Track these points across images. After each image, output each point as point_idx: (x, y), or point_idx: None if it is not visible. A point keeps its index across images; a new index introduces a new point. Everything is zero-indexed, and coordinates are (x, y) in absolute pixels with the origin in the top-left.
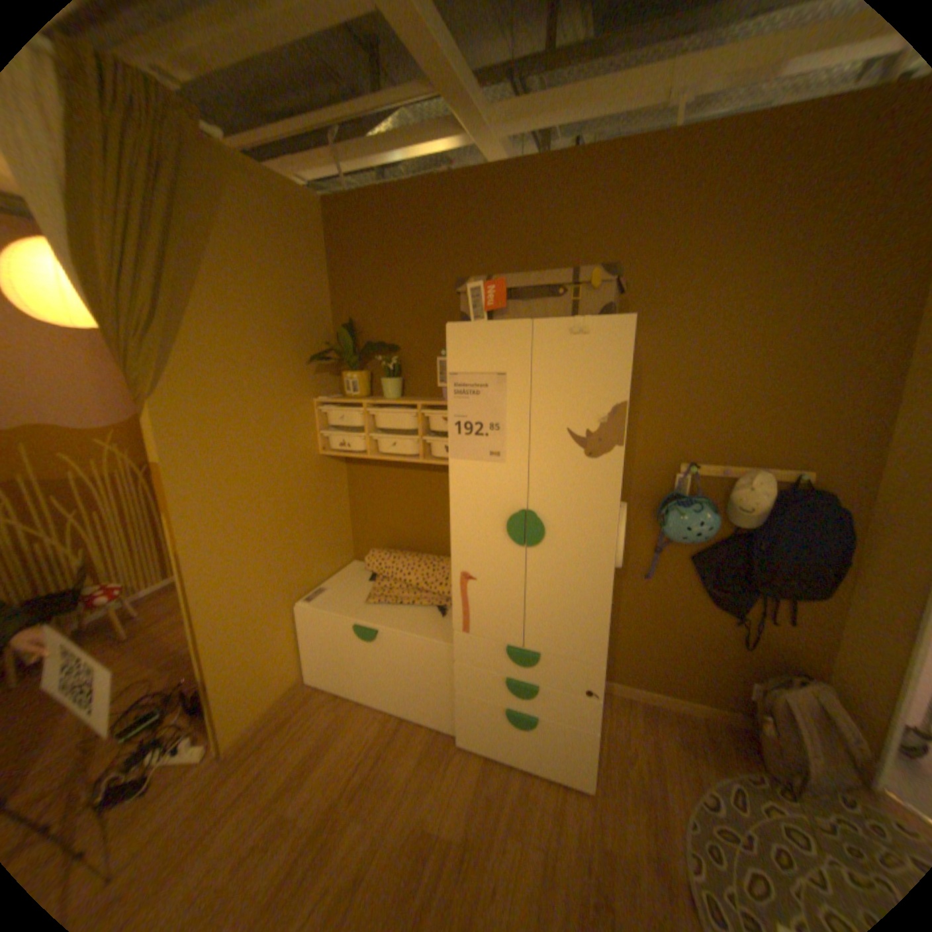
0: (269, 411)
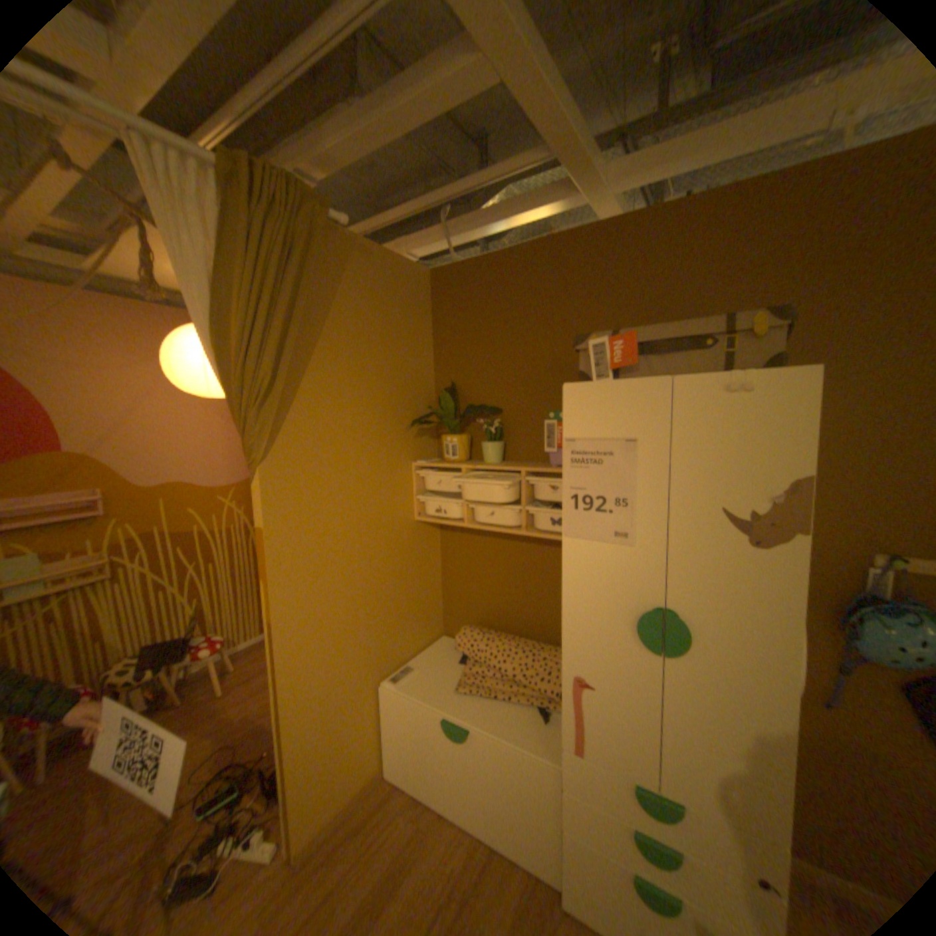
0: (370, 475)
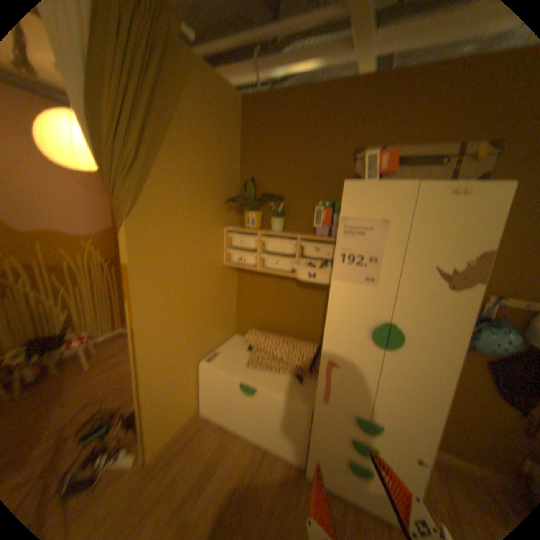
0: (199, 232)
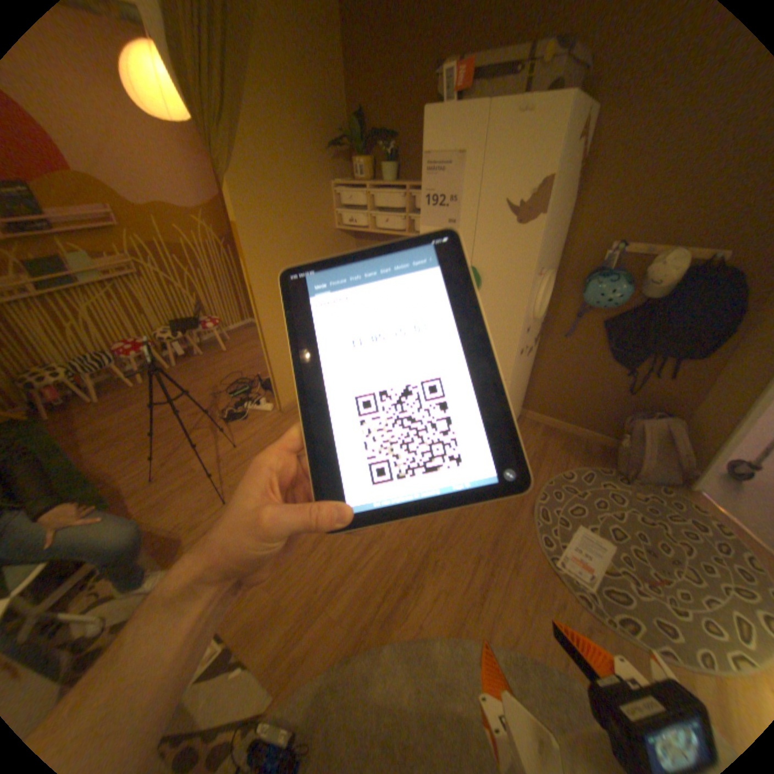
0: (300, 190)
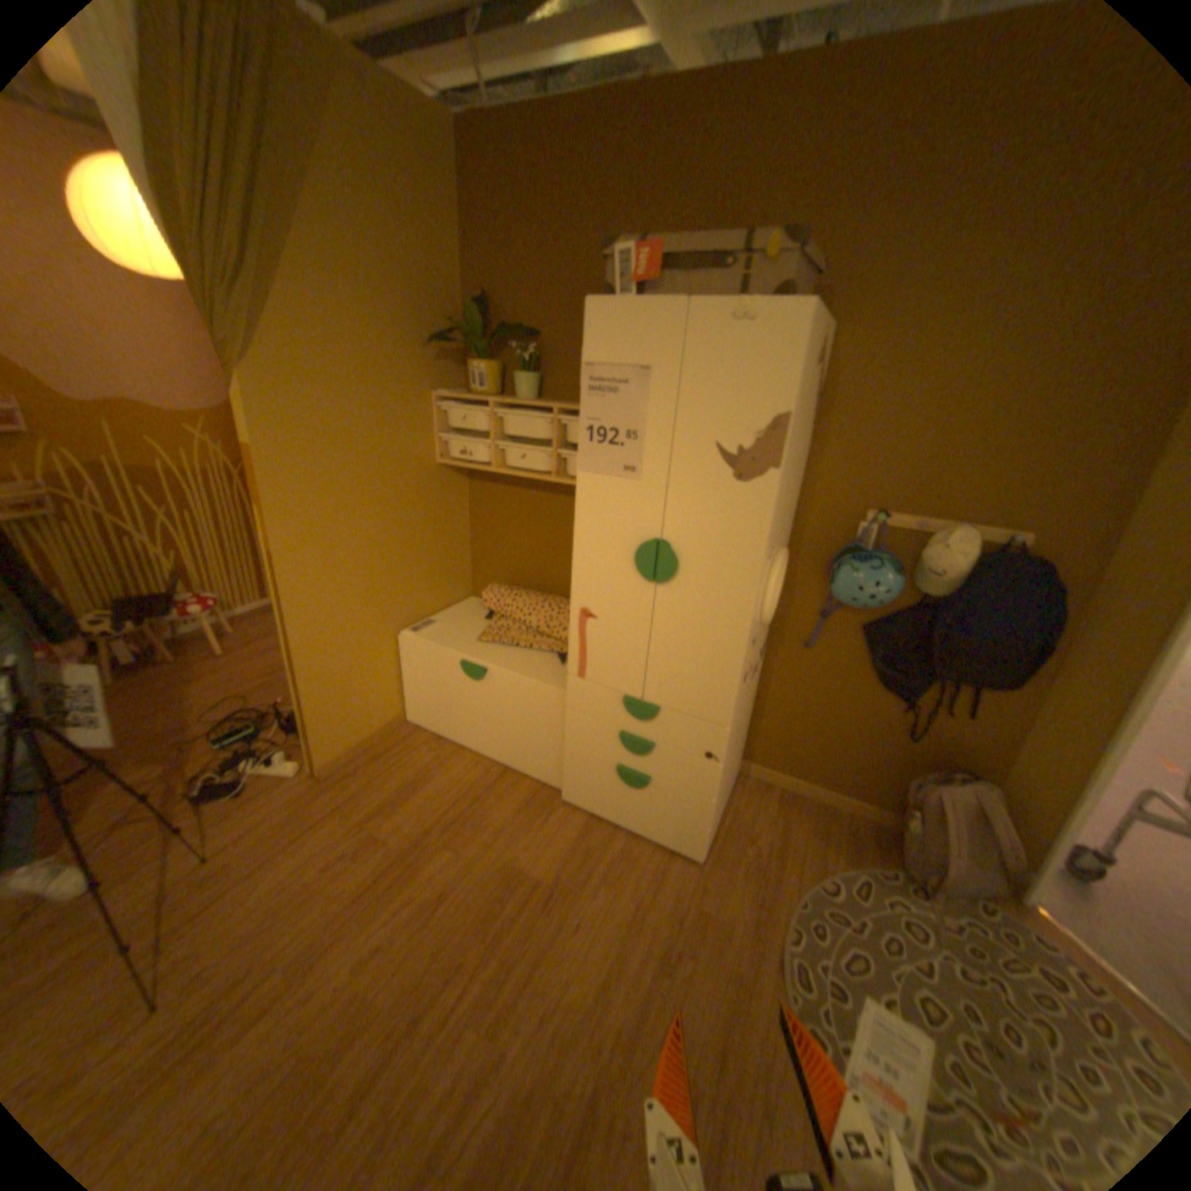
0: (378, 401)
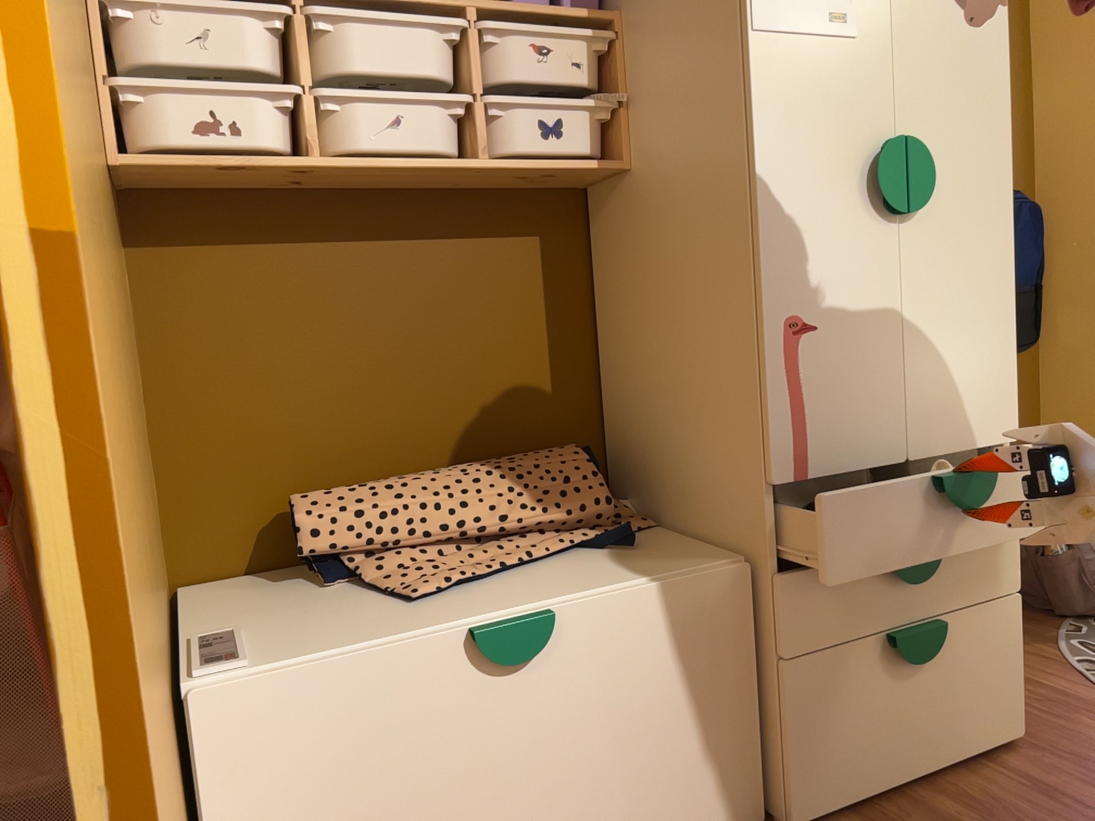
0: None
